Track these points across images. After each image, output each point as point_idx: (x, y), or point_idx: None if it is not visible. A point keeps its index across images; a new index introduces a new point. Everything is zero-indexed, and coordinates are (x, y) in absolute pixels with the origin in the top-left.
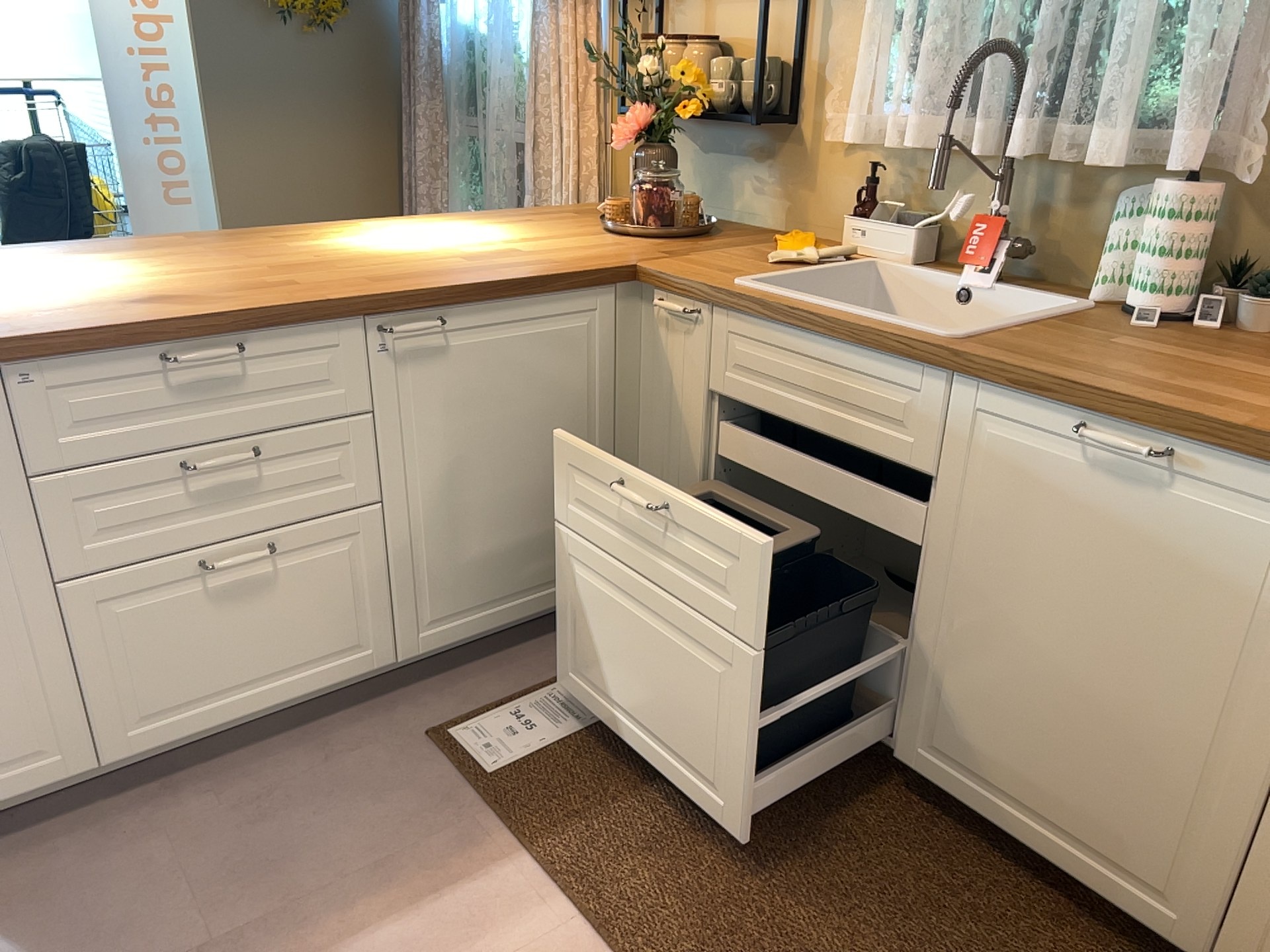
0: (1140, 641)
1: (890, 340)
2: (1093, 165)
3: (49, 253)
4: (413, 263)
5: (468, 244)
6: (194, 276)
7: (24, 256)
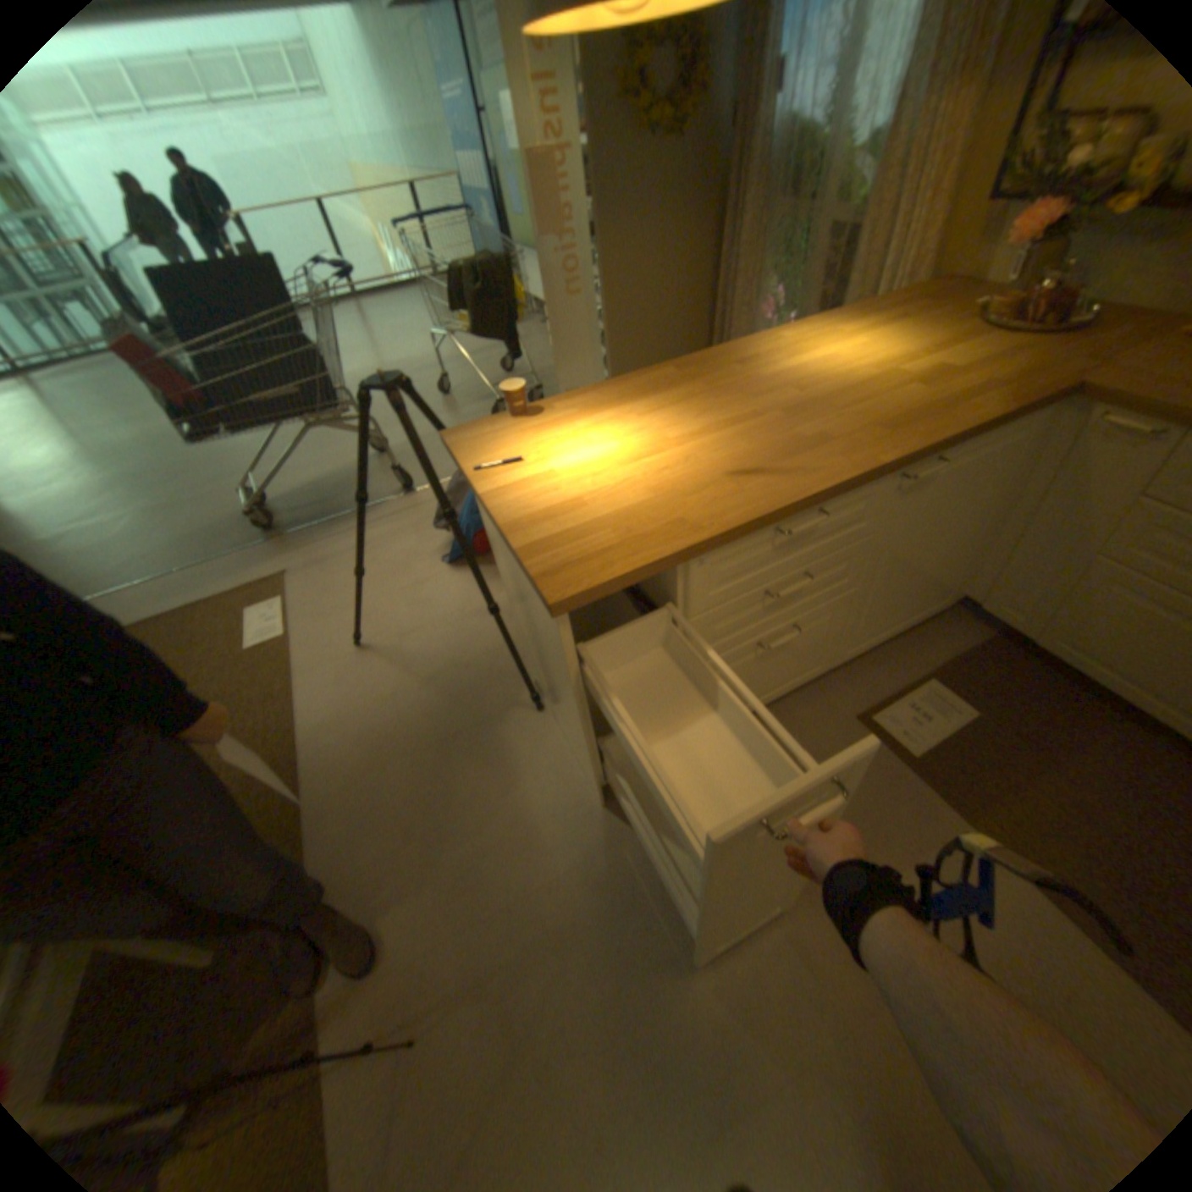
0: None
1: None
2: None
3: (601, 400)
4: (887, 395)
5: (898, 359)
6: (736, 428)
7: (589, 406)
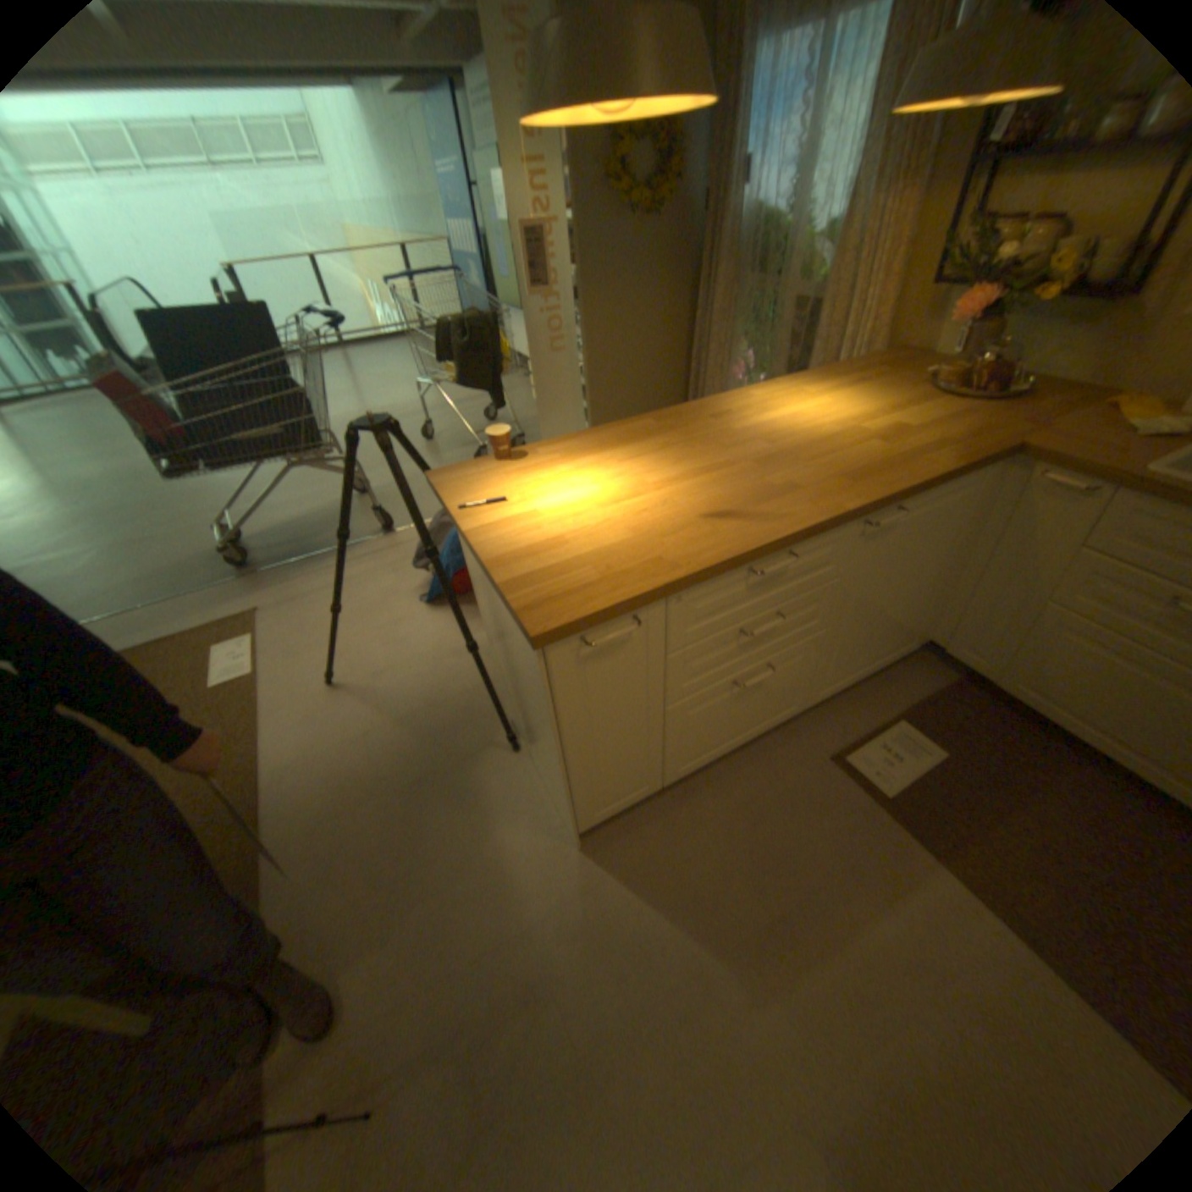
0: None
1: None
2: None
3: (584, 447)
4: (850, 449)
5: (859, 418)
6: (711, 476)
7: (572, 452)
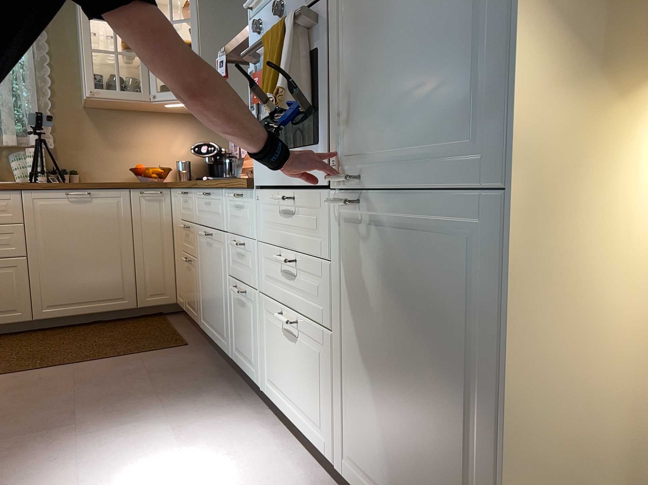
0: (97, 239)
1: None
2: (9, 144)
3: None
4: None
5: None
6: None
7: None
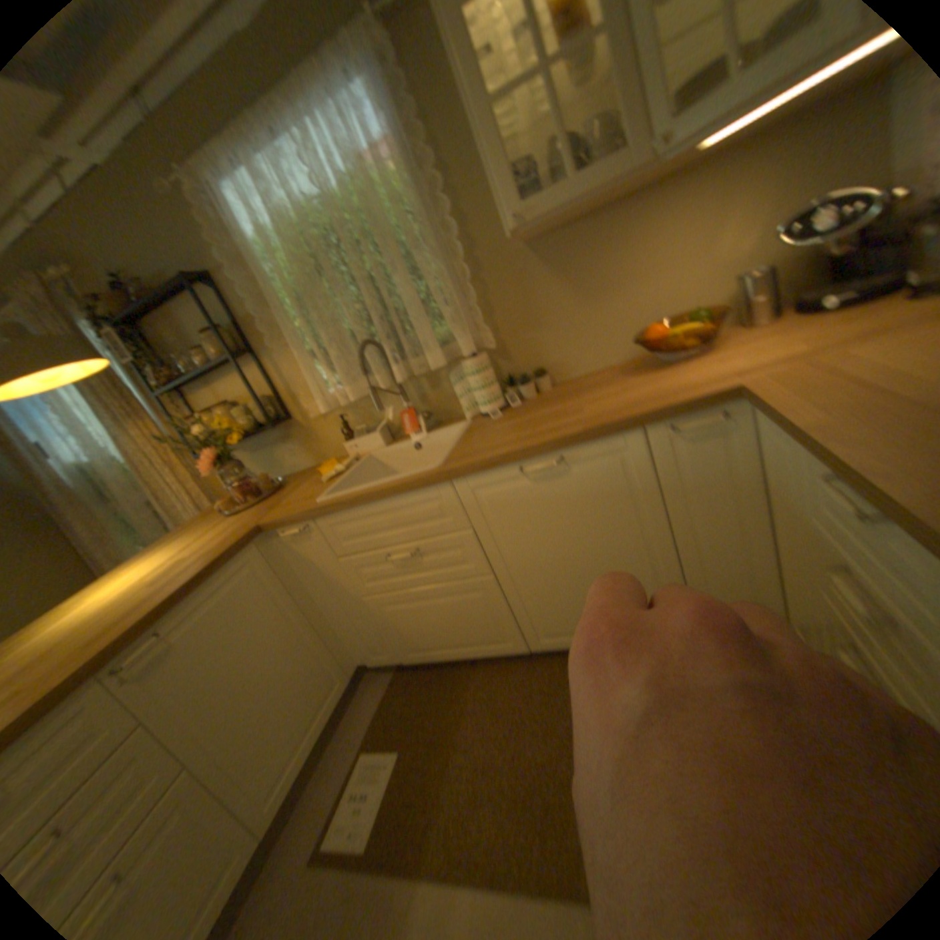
0: (597, 534)
1: (413, 482)
2: (435, 367)
3: None
4: (114, 611)
5: (147, 574)
6: None
7: None
